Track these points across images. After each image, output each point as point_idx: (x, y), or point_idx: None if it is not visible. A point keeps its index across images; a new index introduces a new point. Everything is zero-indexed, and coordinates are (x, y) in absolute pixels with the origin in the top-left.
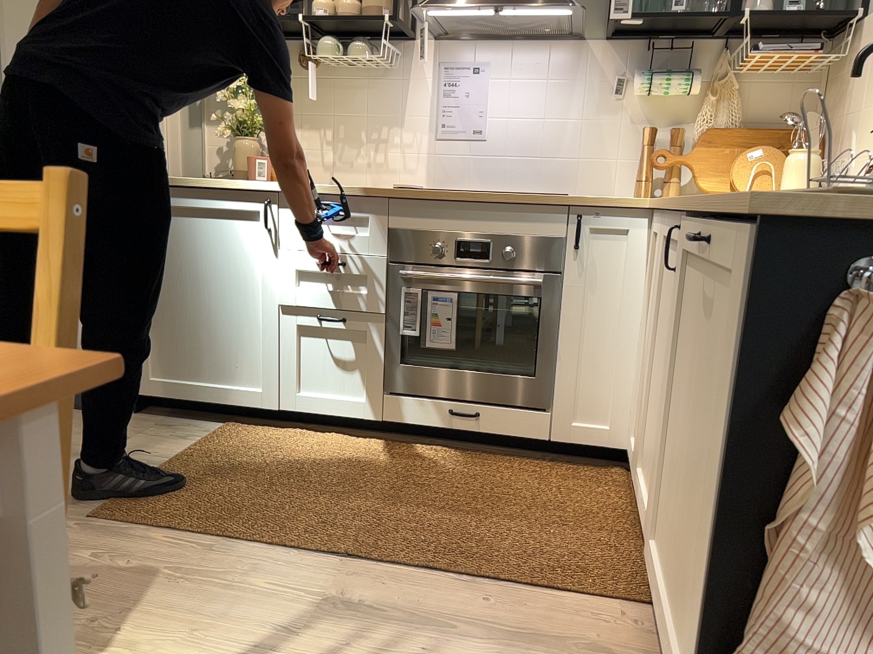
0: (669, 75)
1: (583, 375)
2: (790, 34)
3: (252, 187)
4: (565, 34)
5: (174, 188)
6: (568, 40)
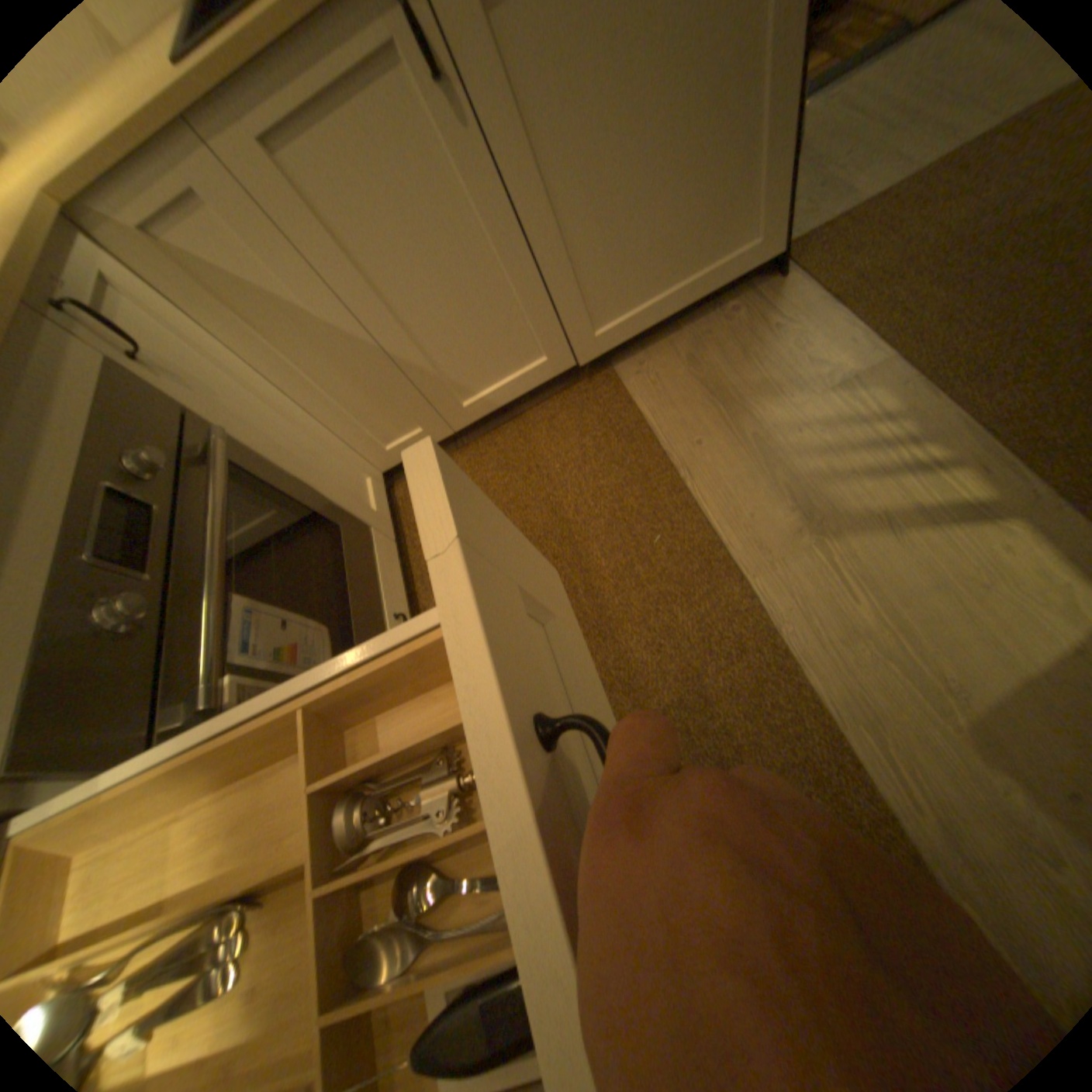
0: None
1: (326, 477)
2: None
3: None
4: None
5: None
6: None
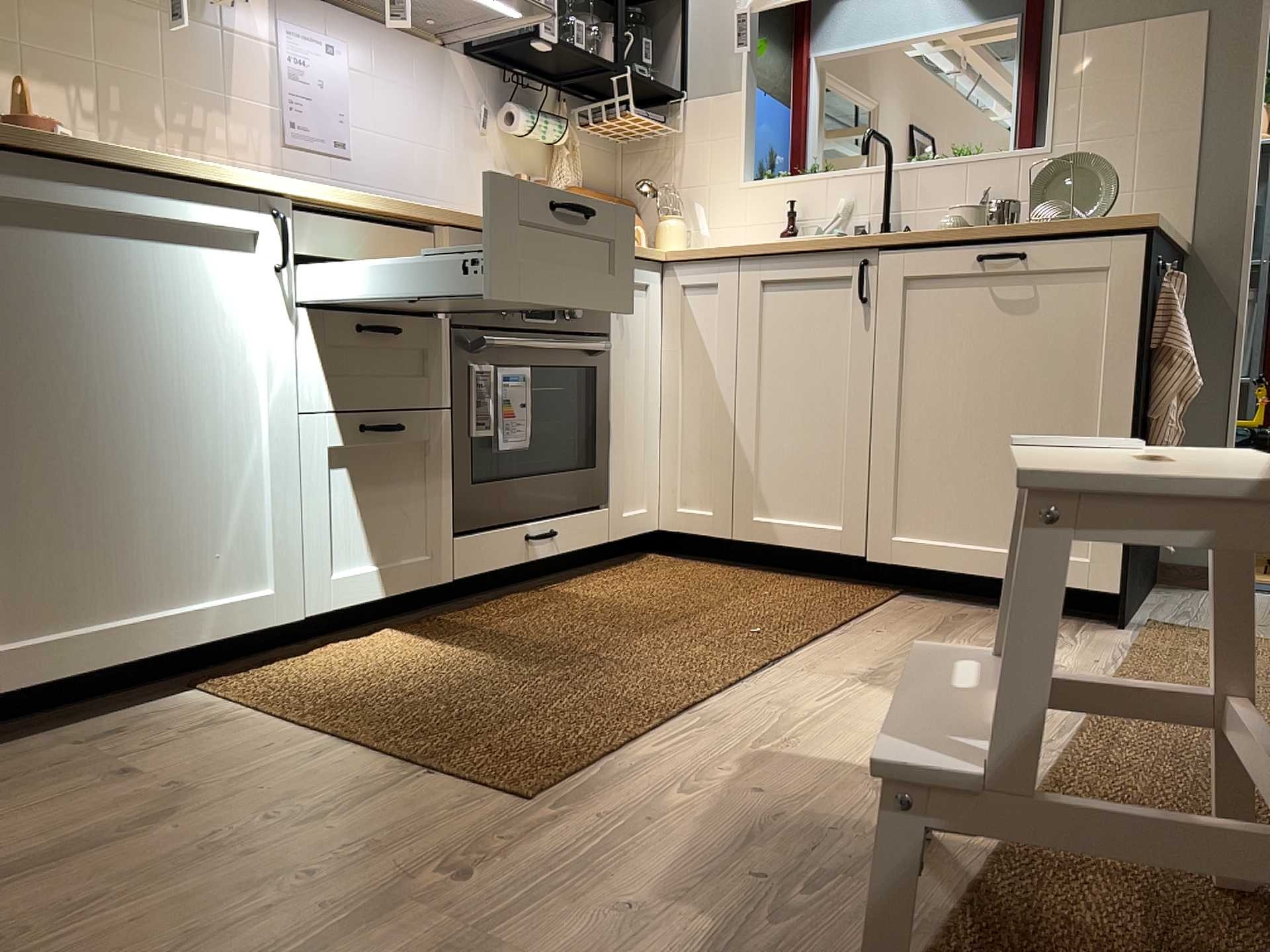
0: (548, 118)
1: (625, 452)
2: (603, 100)
3: (252, 184)
4: (439, 36)
5: (69, 163)
6: (433, 44)
